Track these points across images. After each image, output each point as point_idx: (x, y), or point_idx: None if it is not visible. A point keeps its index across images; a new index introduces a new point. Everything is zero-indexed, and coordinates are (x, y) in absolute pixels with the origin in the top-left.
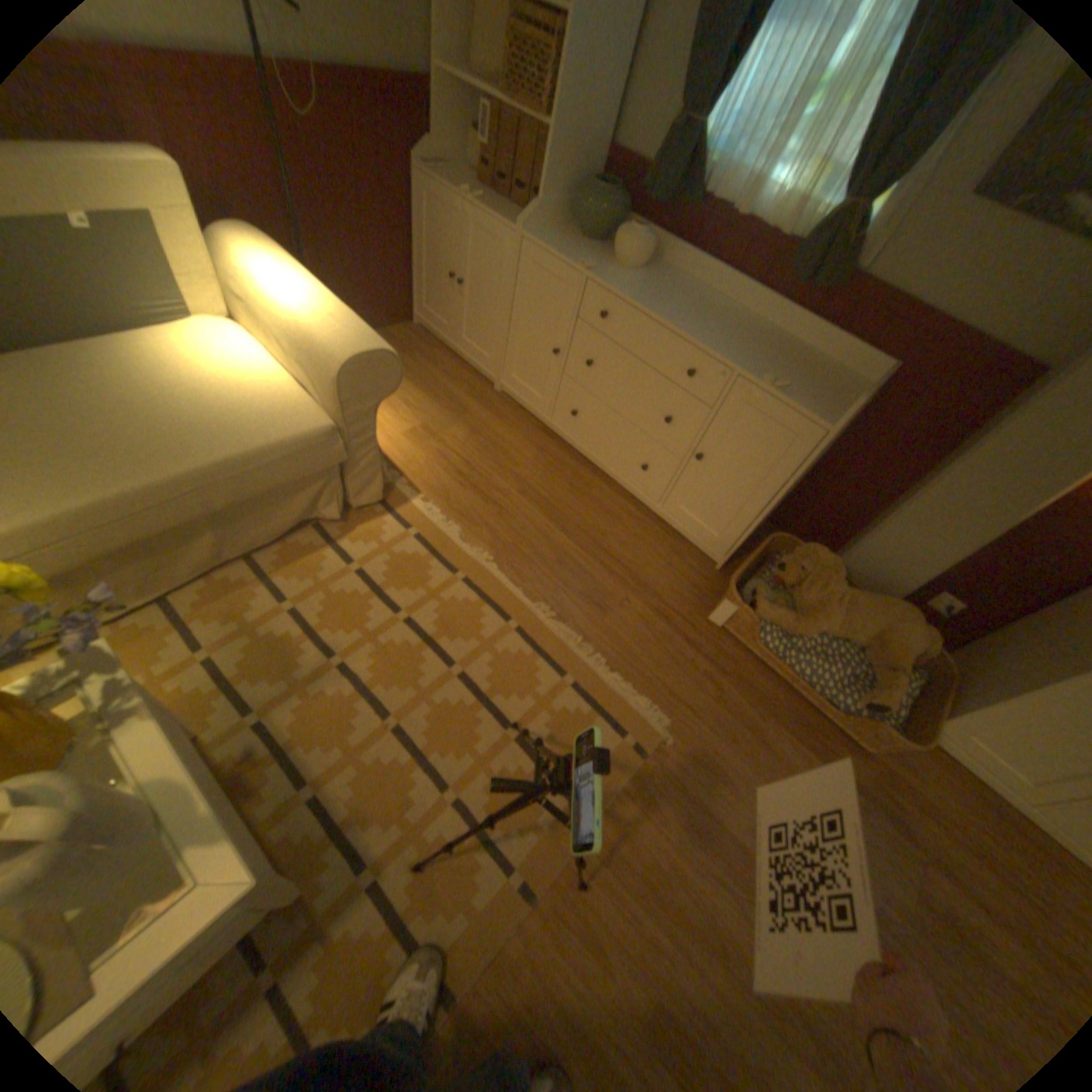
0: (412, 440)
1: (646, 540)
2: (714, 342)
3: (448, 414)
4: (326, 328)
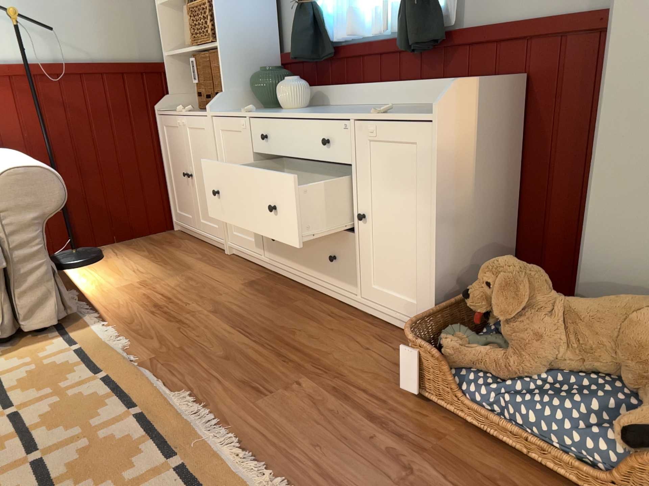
0: (125, 289)
1: (346, 331)
2: (340, 112)
3: (171, 271)
4: (6, 164)
